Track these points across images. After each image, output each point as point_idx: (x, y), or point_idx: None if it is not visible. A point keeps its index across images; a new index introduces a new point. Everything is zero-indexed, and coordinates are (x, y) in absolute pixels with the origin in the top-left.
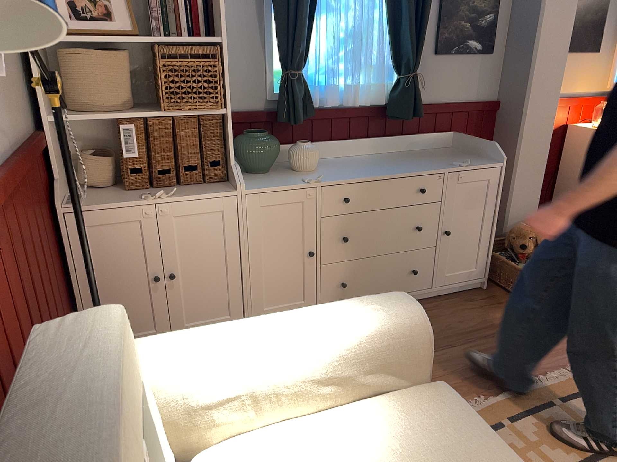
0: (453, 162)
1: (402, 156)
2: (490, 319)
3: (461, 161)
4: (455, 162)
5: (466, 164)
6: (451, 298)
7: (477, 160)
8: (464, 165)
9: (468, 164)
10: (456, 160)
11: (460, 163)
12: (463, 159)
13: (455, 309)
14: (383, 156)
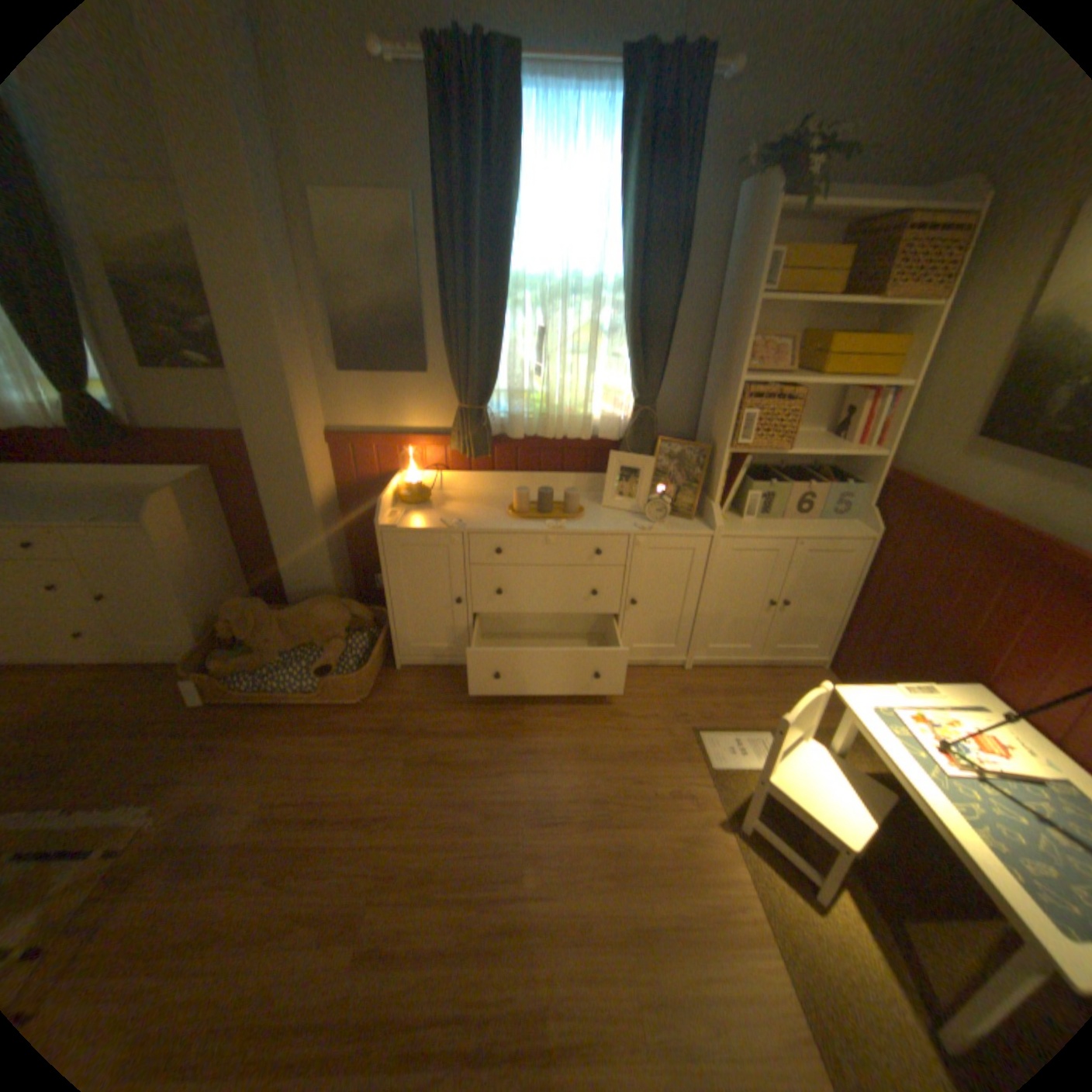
0: (98, 514)
1: (105, 494)
2: (120, 713)
3: (105, 514)
4: (90, 515)
5: (81, 522)
6: (147, 672)
7: (137, 515)
8: (88, 521)
9: (102, 520)
10: (120, 510)
11: (84, 518)
12: (132, 510)
13: (120, 688)
14: (90, 490)
